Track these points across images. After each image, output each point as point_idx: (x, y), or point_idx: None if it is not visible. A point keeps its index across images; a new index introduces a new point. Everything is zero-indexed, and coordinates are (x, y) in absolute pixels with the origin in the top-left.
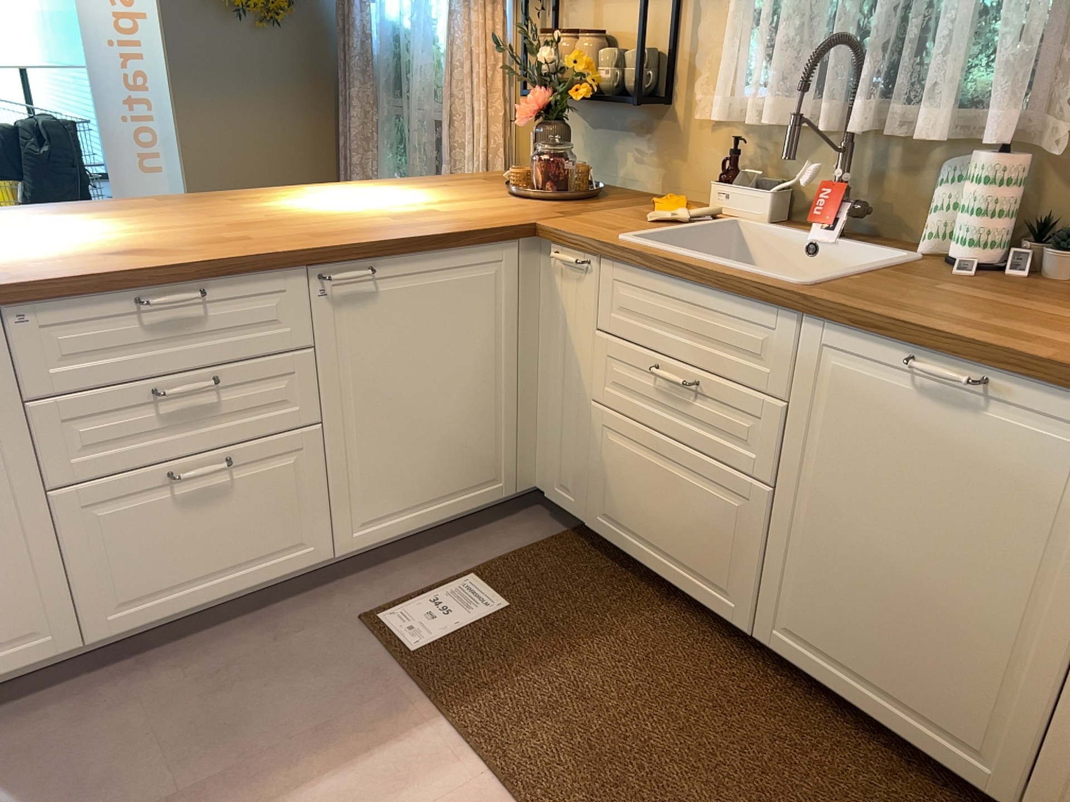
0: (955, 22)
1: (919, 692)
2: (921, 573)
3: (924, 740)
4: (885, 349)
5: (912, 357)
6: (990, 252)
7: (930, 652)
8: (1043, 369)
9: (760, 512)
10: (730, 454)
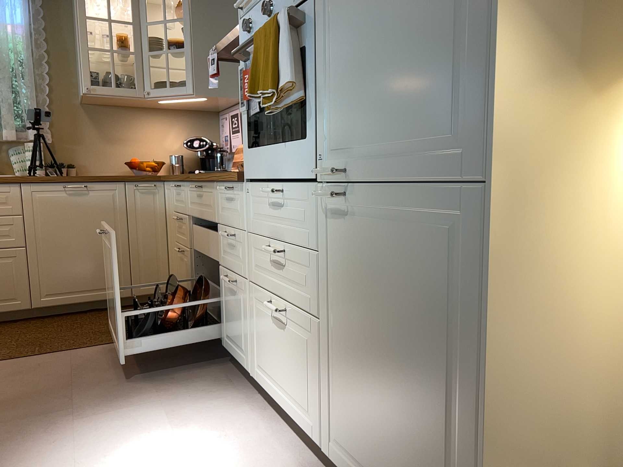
0: (1, 105)
1: (97, 282)
2: (86, 246)
3: (103, 295)
4: (54, 186)
5: (64, 185)
6: (43, 171)
7: (96, 267)
8: (99, 178)
9: (22, 258)
10: (1, 244)
